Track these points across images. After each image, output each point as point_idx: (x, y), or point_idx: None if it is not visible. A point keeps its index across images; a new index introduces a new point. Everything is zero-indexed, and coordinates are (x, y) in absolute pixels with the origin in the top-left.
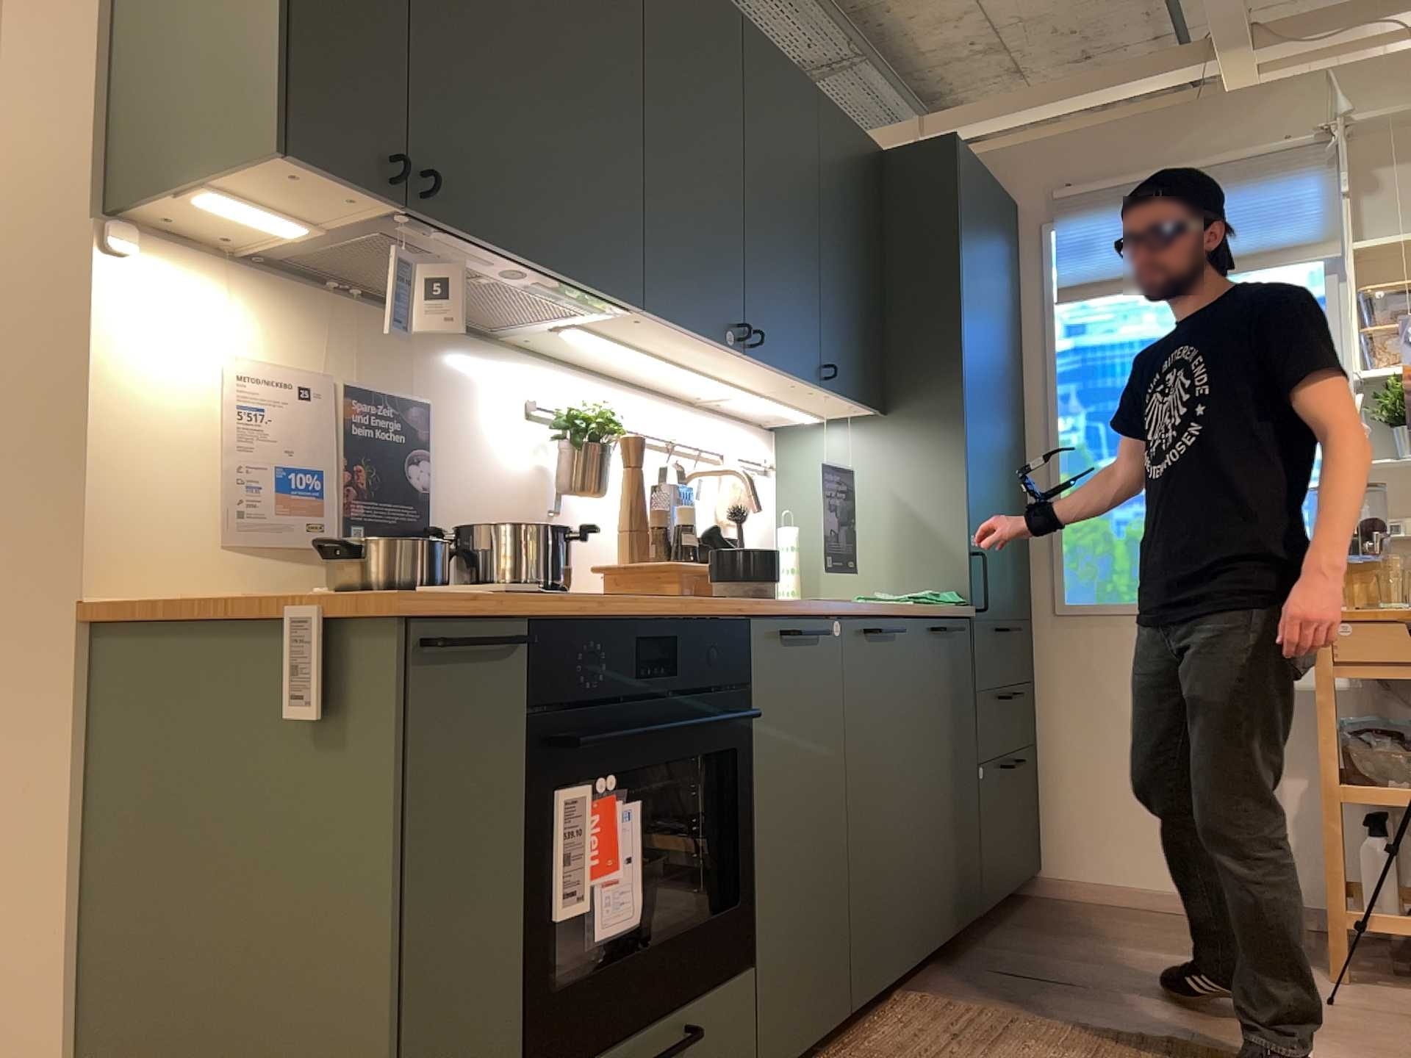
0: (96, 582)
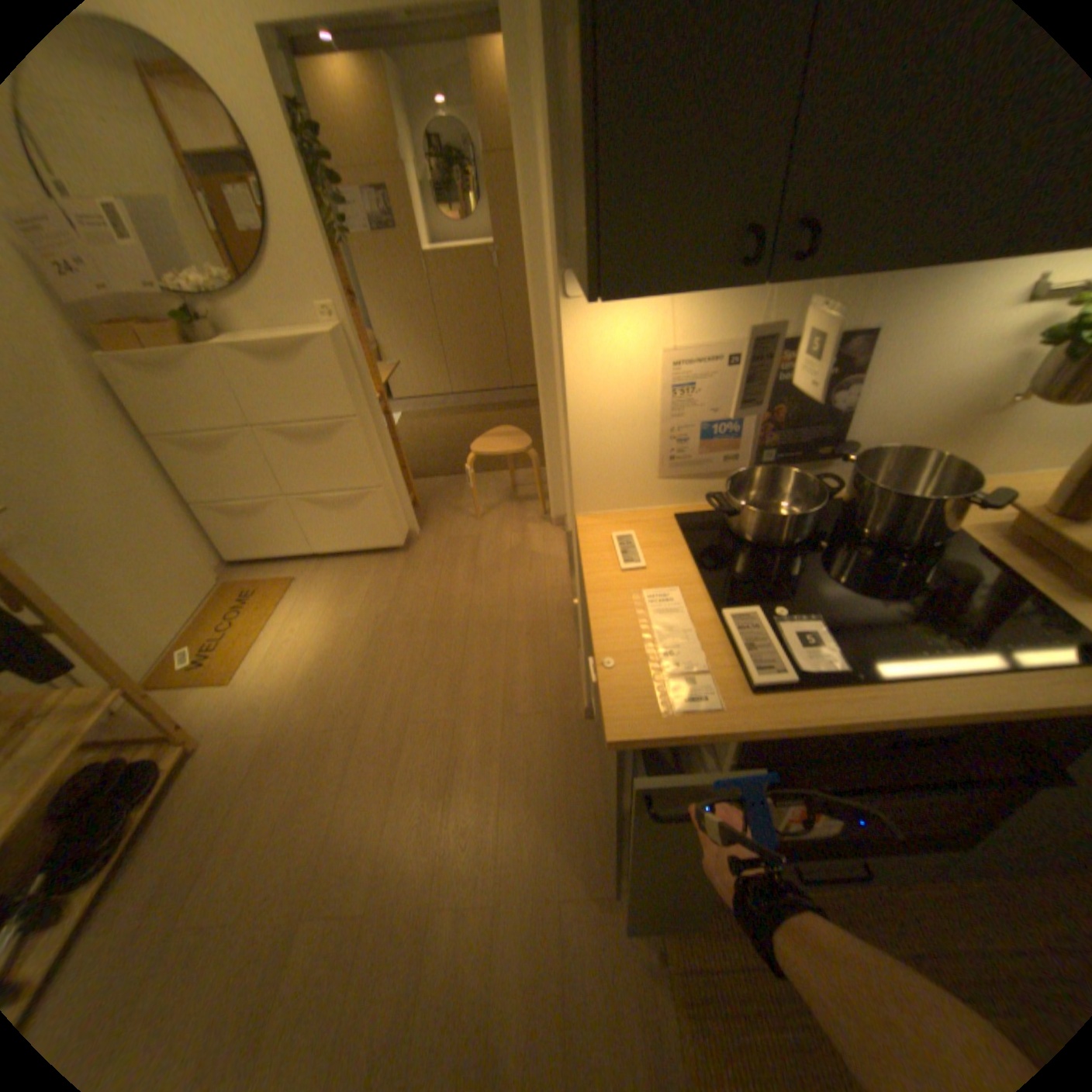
0: (578, 506)
